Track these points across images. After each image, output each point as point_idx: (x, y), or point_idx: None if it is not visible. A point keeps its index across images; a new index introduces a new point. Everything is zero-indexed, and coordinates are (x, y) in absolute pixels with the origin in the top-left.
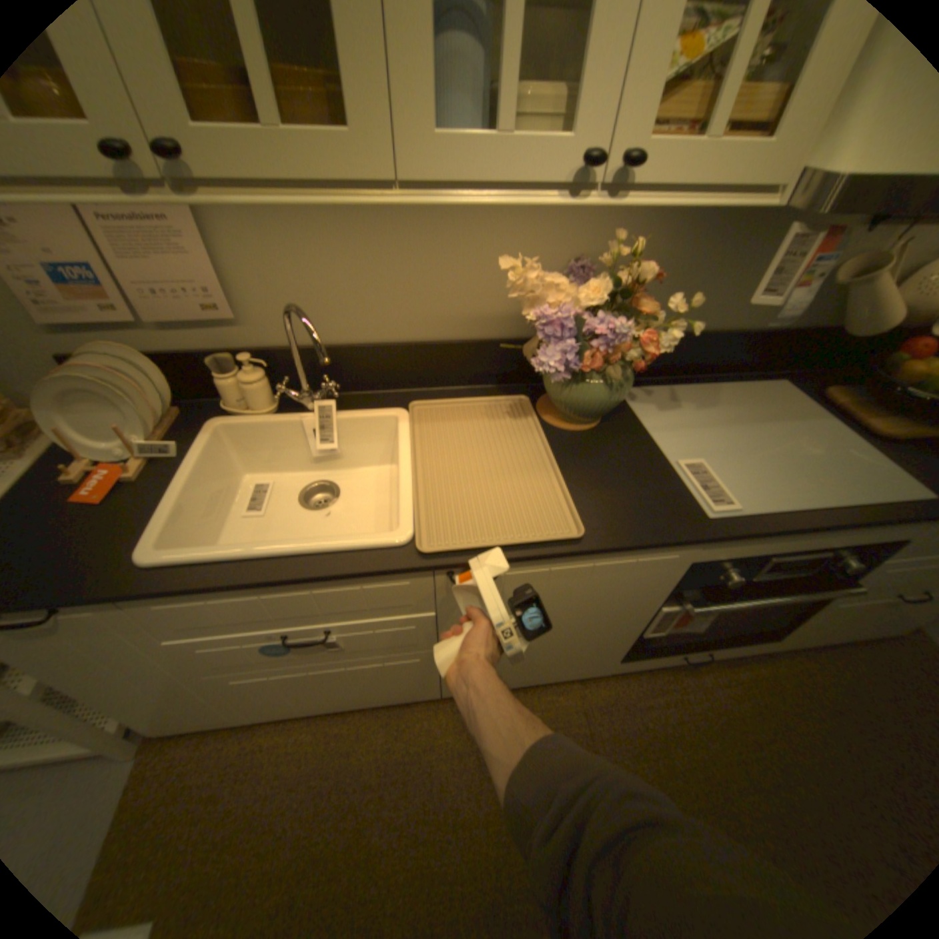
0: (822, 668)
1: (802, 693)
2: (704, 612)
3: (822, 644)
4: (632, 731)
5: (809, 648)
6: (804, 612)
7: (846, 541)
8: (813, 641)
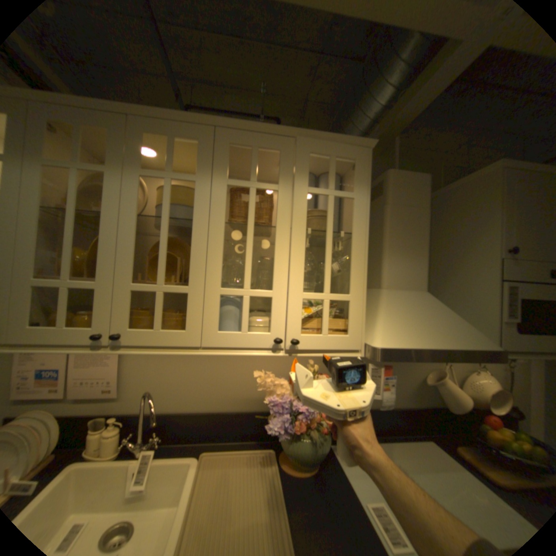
0: None
1: None
2: None
3: None
4: None
5: None
6: None
7: None
8: None
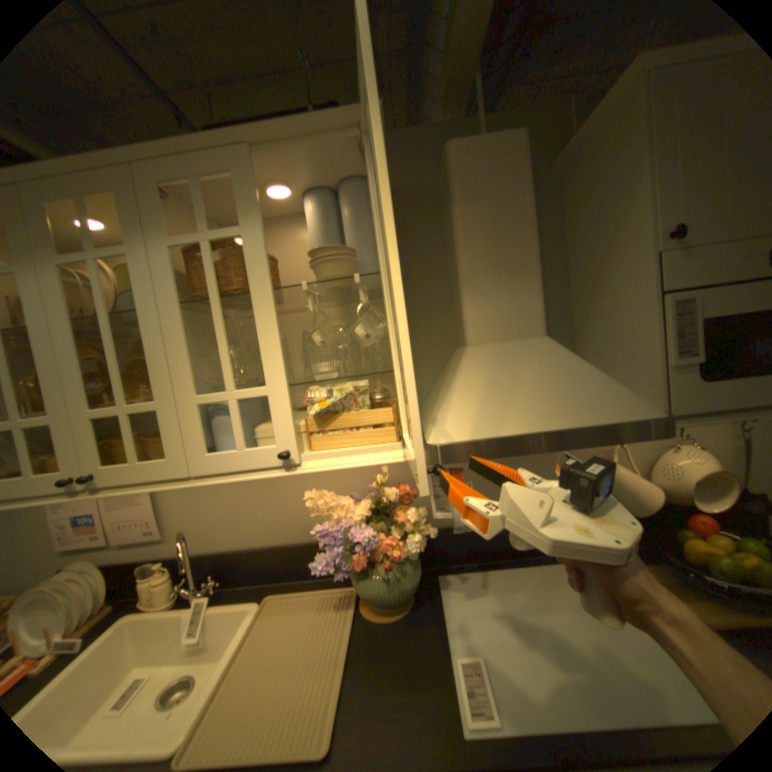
0: None
1: None
2: None
3: None
4: None
5: None
6: None
7: None
8: None
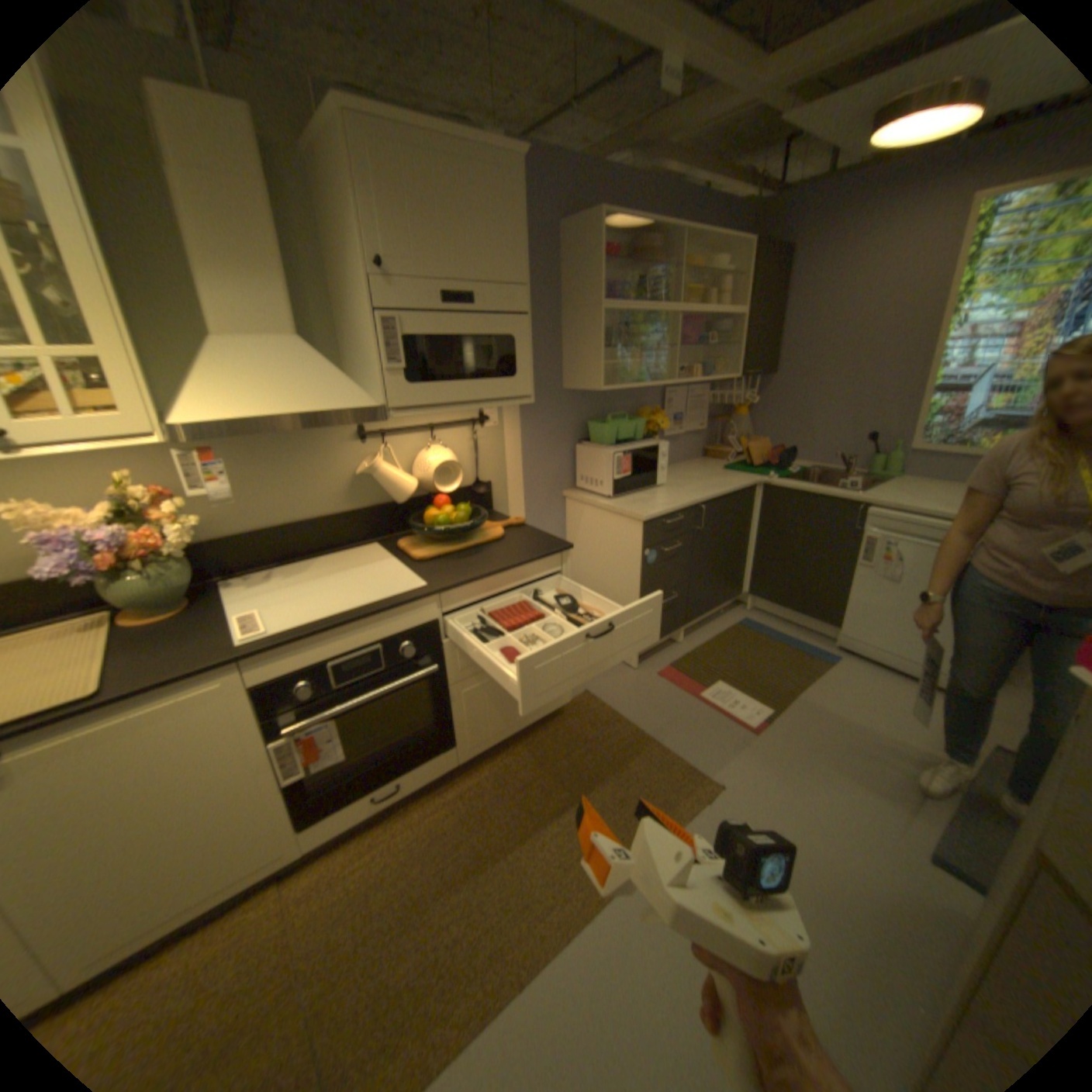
0: (517, 756)
1: (498, 784)
2: (293, 729)
3: (503, 735)
4: (331, 901)
5: (496, 743)
6: (437, 707)
7: (380, 632)
8: (488, 734)
